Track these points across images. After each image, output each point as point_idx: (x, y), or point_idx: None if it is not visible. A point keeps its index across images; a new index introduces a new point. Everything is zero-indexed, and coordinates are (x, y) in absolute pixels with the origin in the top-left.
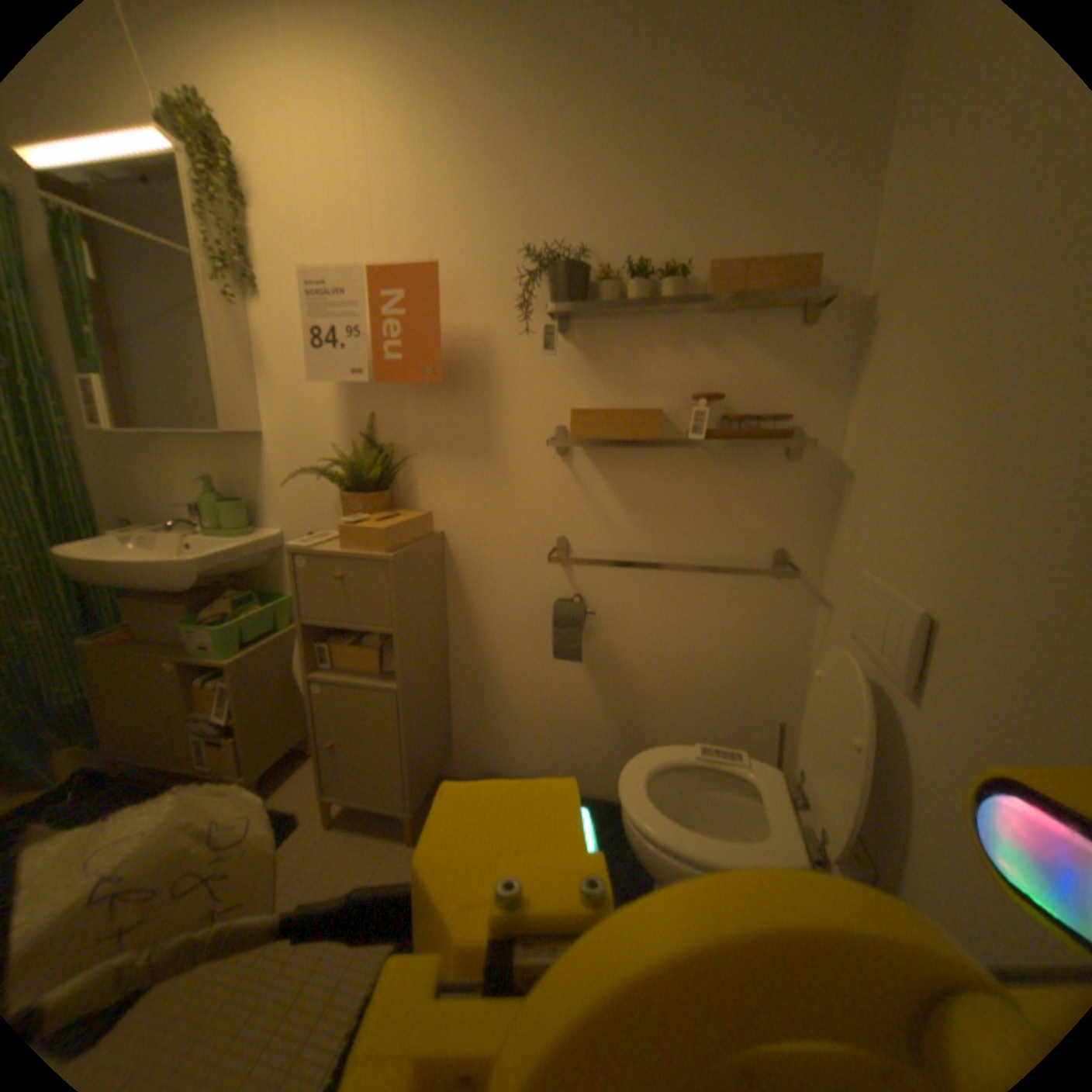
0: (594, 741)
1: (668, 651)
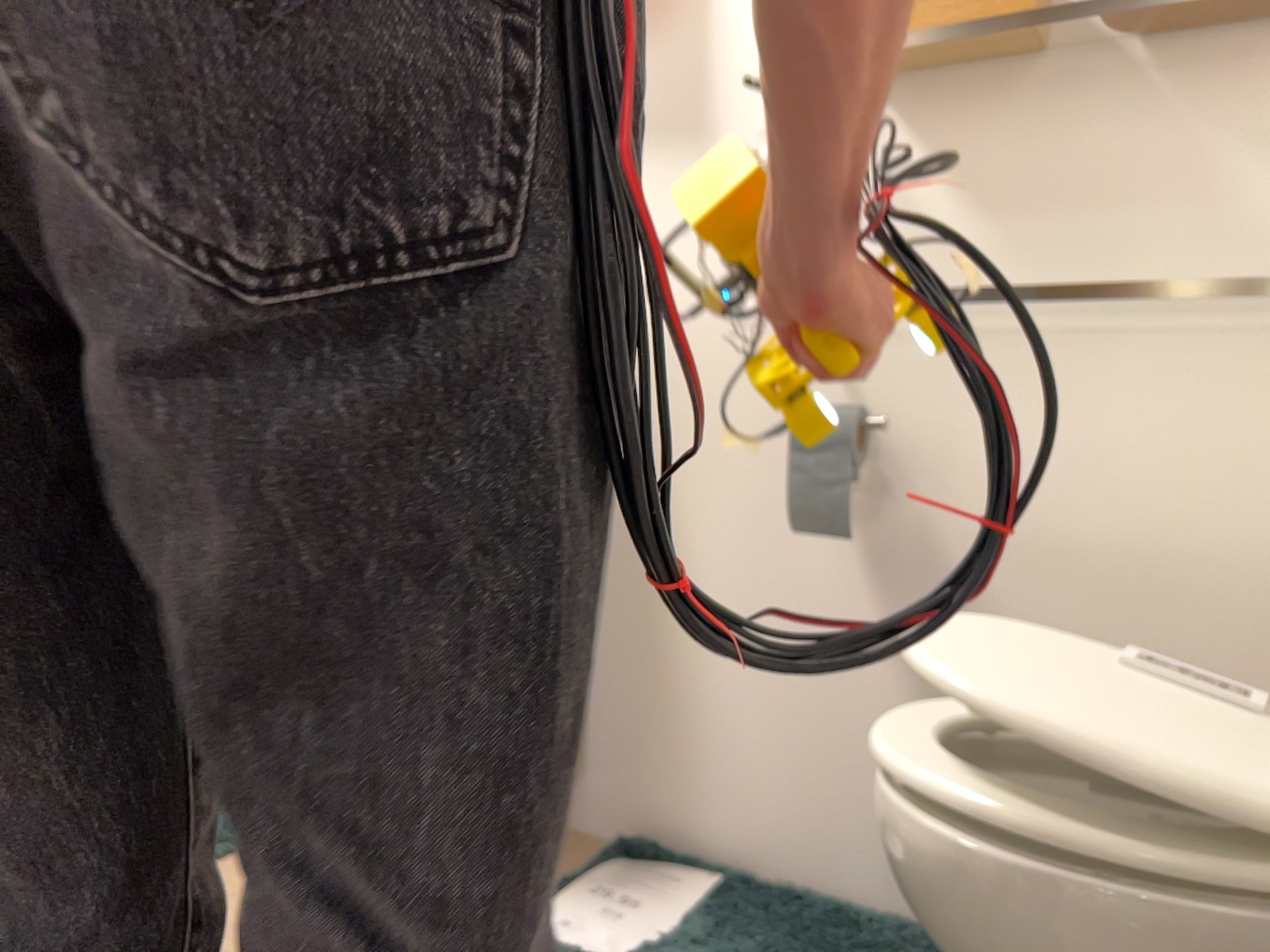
0: None
1: (1054, 535)
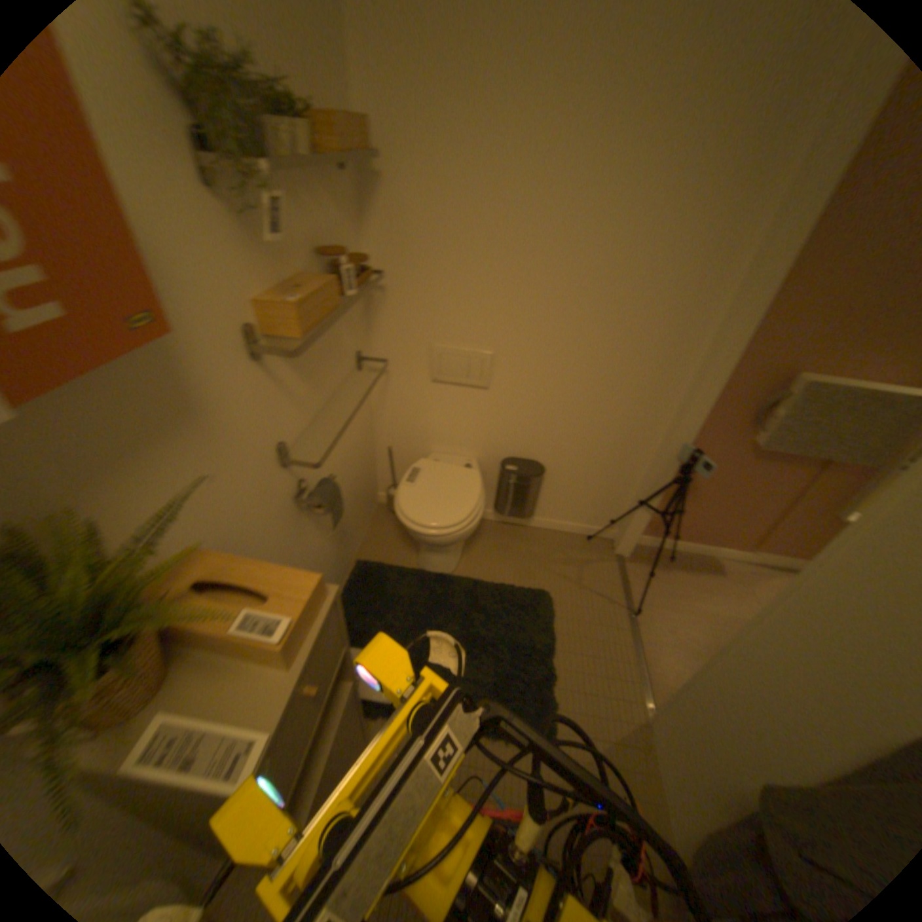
0: (330, 565)
1: (341, 465)
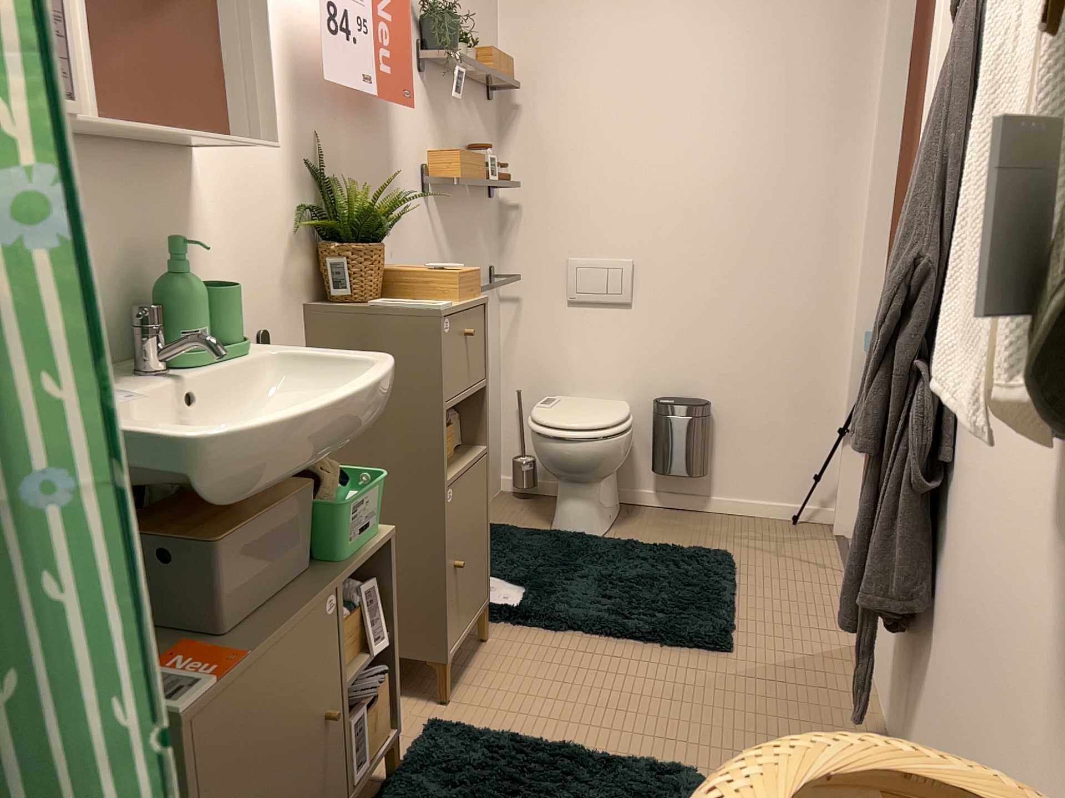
0: None
1: None
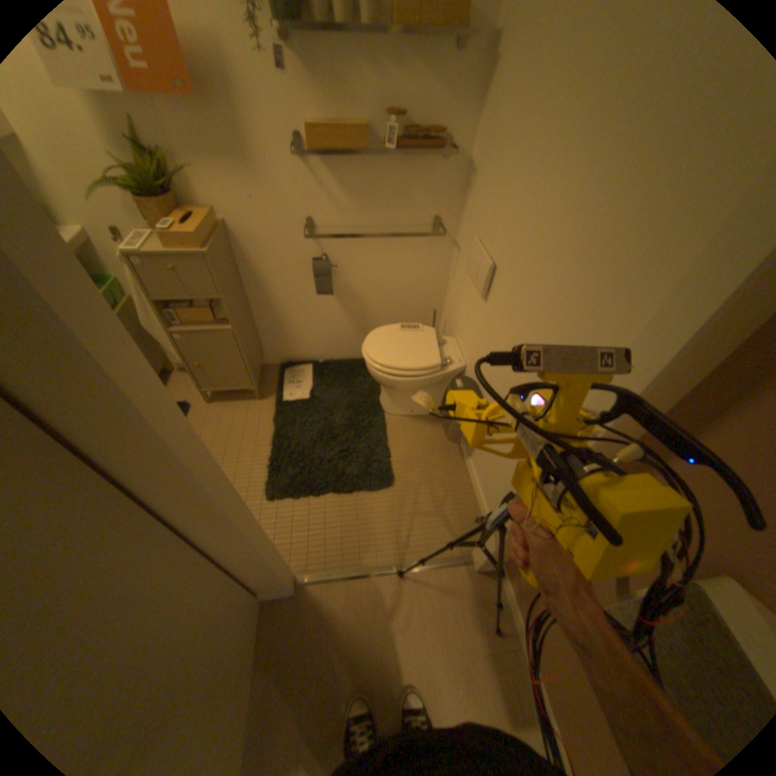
0: (343, 333)
1: (378, 282)
